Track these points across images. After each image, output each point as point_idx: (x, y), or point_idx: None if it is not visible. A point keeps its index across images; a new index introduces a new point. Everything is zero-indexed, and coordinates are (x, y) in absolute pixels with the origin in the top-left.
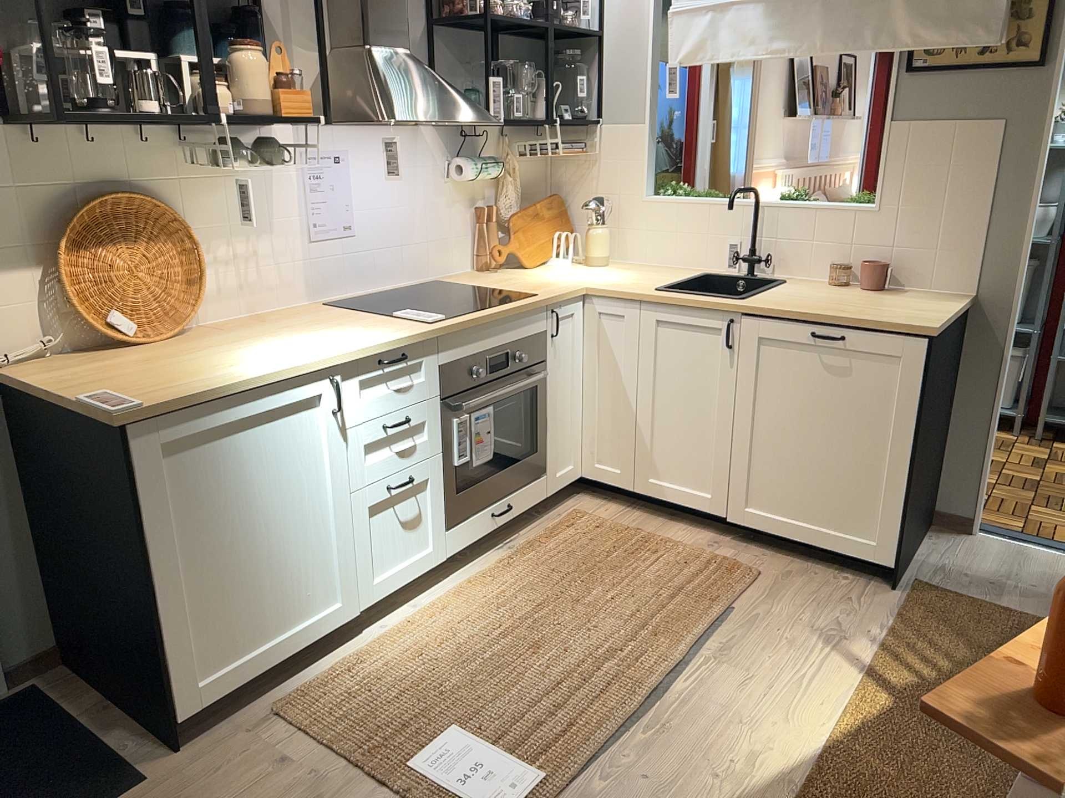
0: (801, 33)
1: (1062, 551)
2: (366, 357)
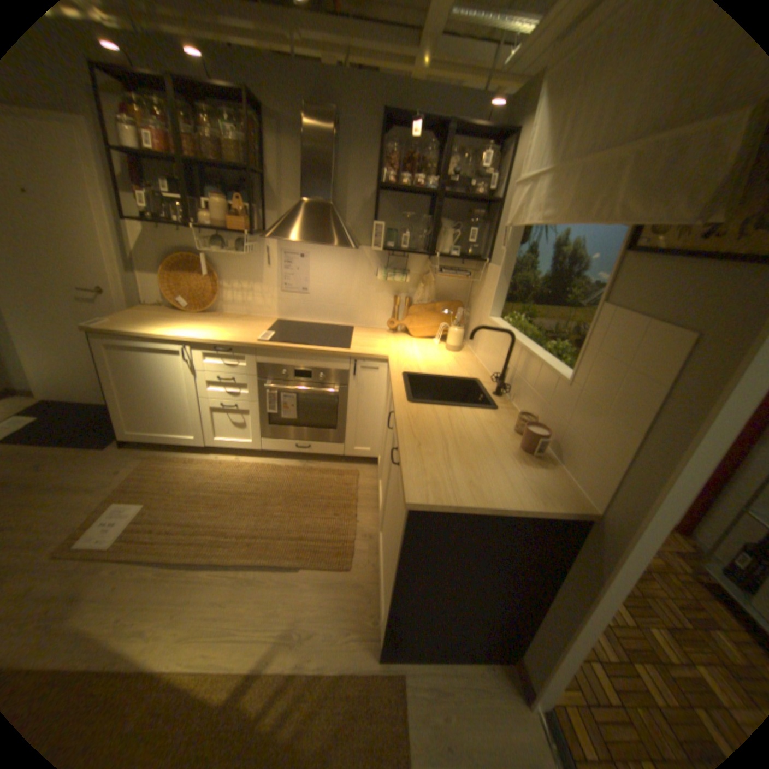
0: (564, 203)
1: None
2: (205, 343)
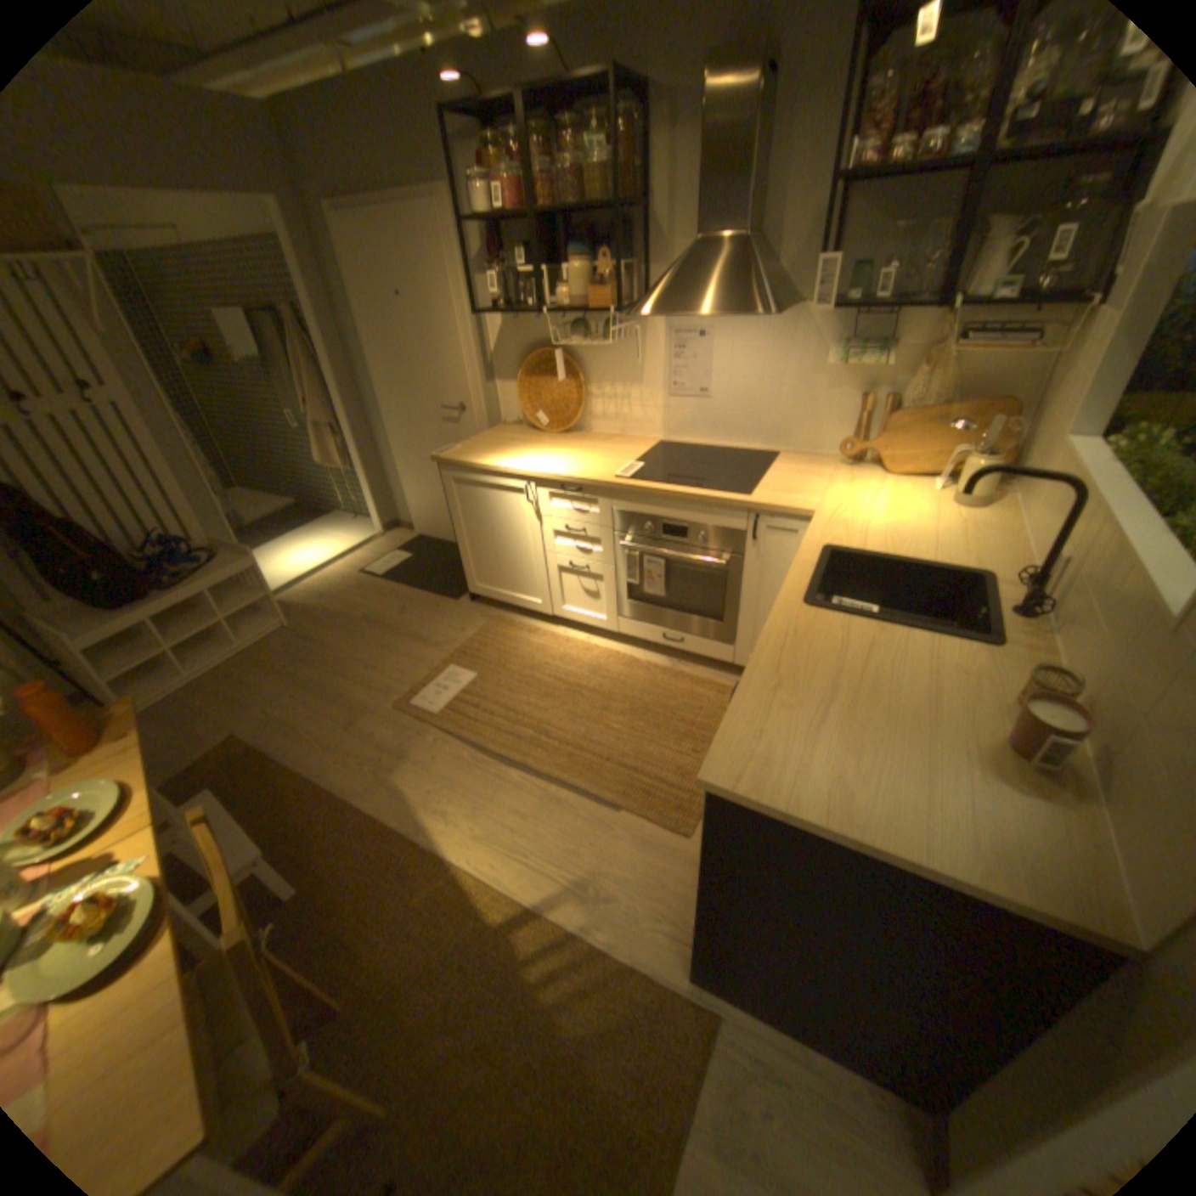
0: None
1: None
2: (550, 480)
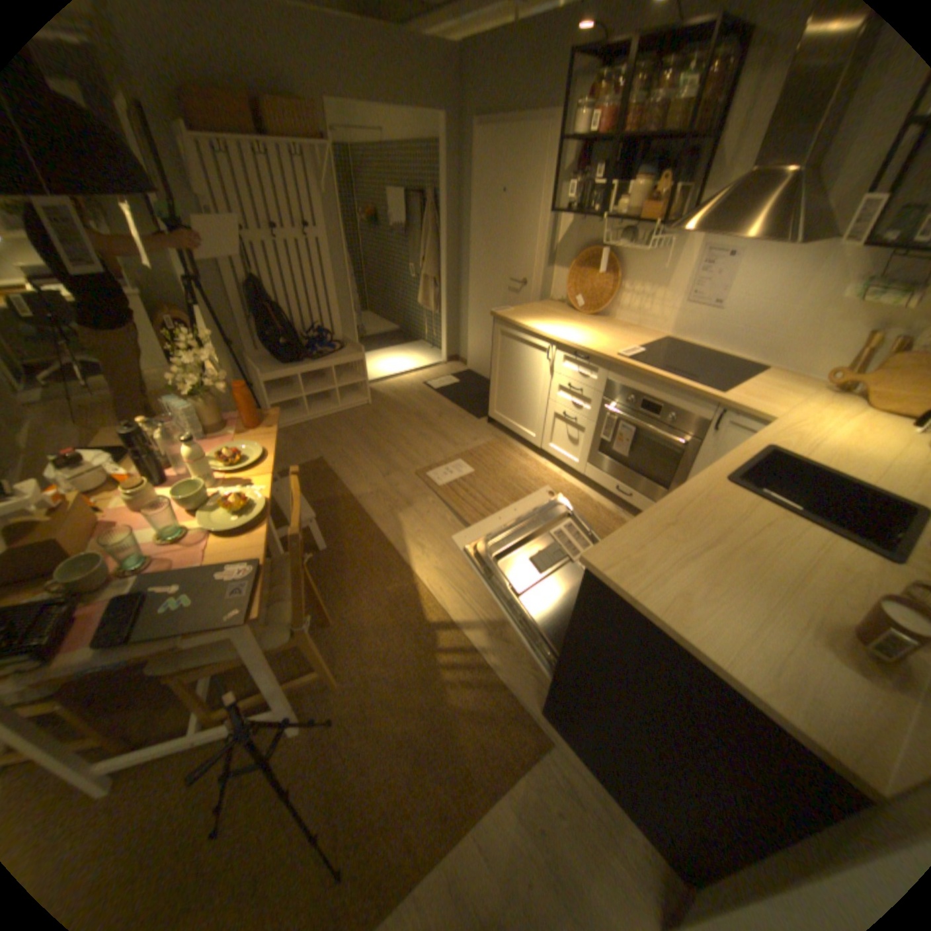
0: None
1: None
2: (568, 346)
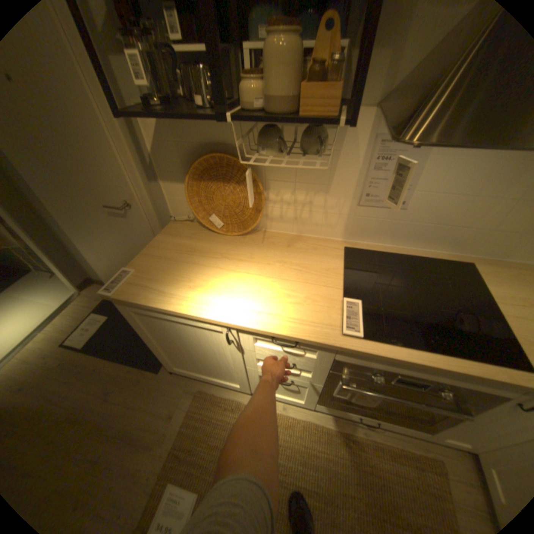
0: None
1: None
2: (259, 331)
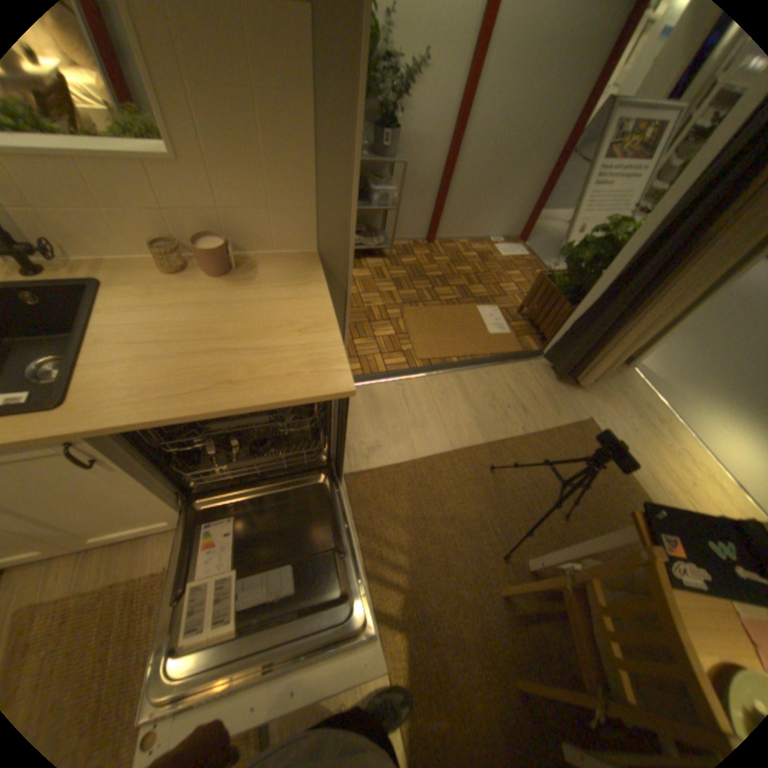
0: None
1: (385, 381)
2: None
